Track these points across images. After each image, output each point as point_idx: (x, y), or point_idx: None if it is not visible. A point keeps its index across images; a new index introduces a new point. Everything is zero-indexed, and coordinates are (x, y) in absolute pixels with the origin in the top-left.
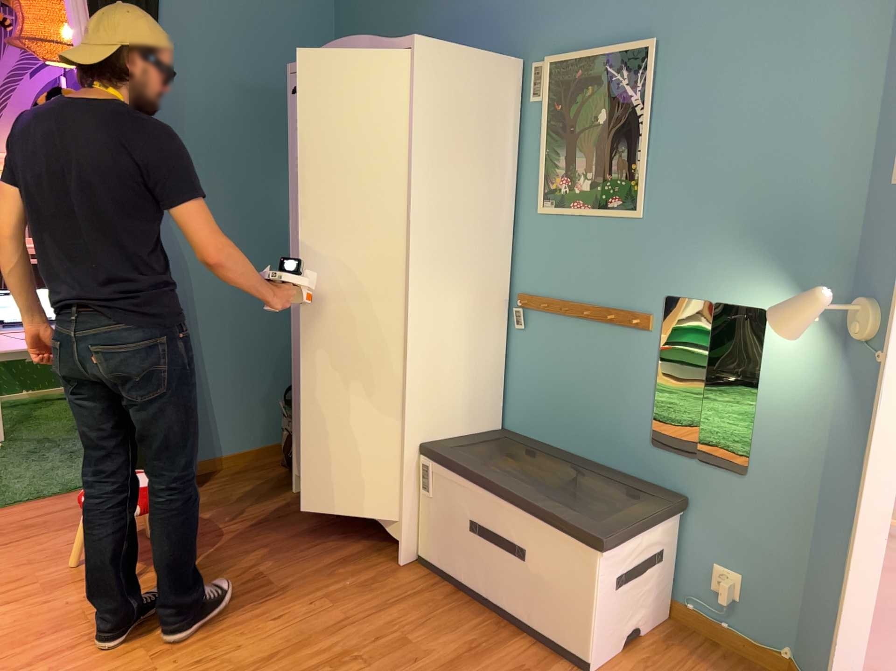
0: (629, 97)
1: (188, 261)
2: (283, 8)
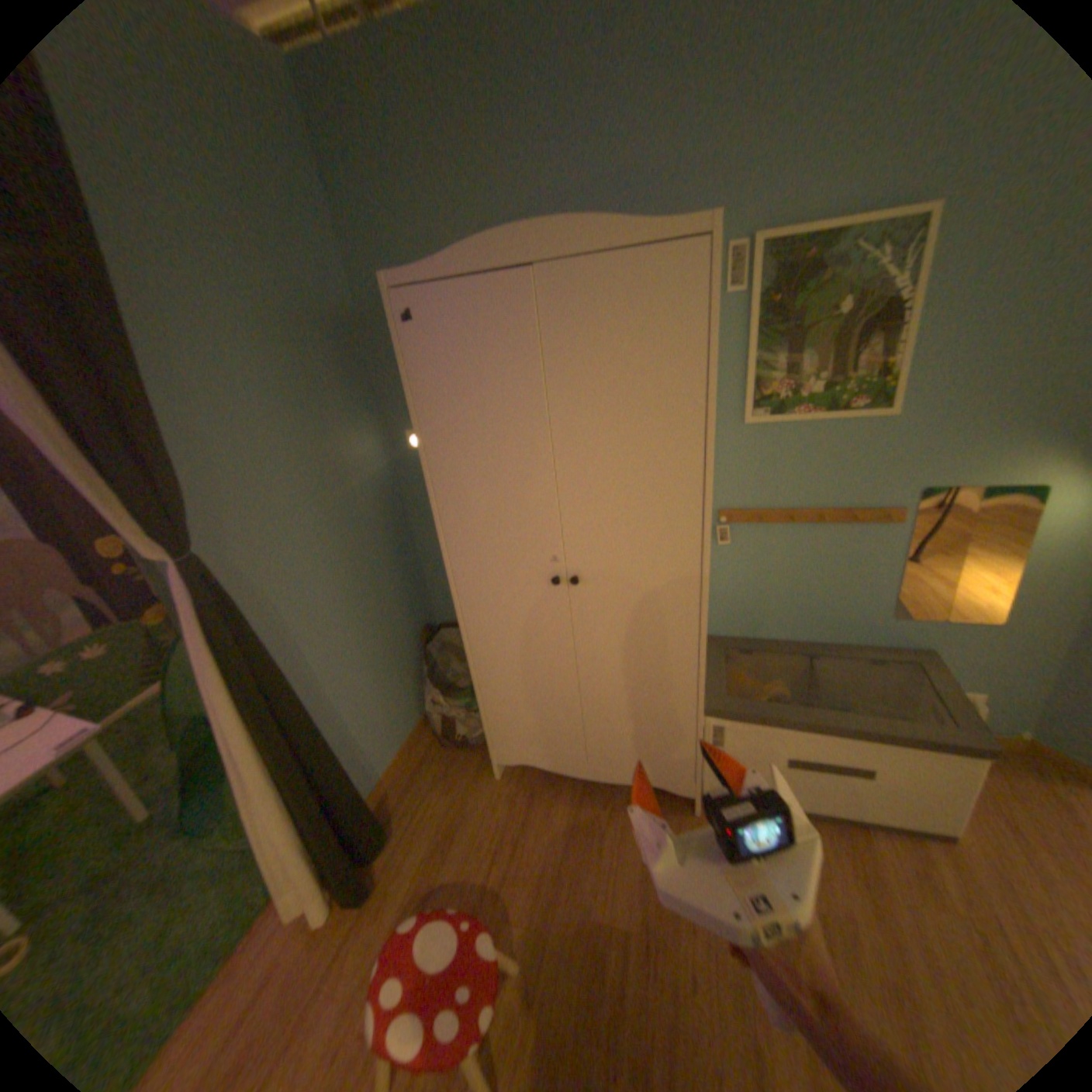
0: (894, 276)
1: (274, 598)
2: (260, 171)
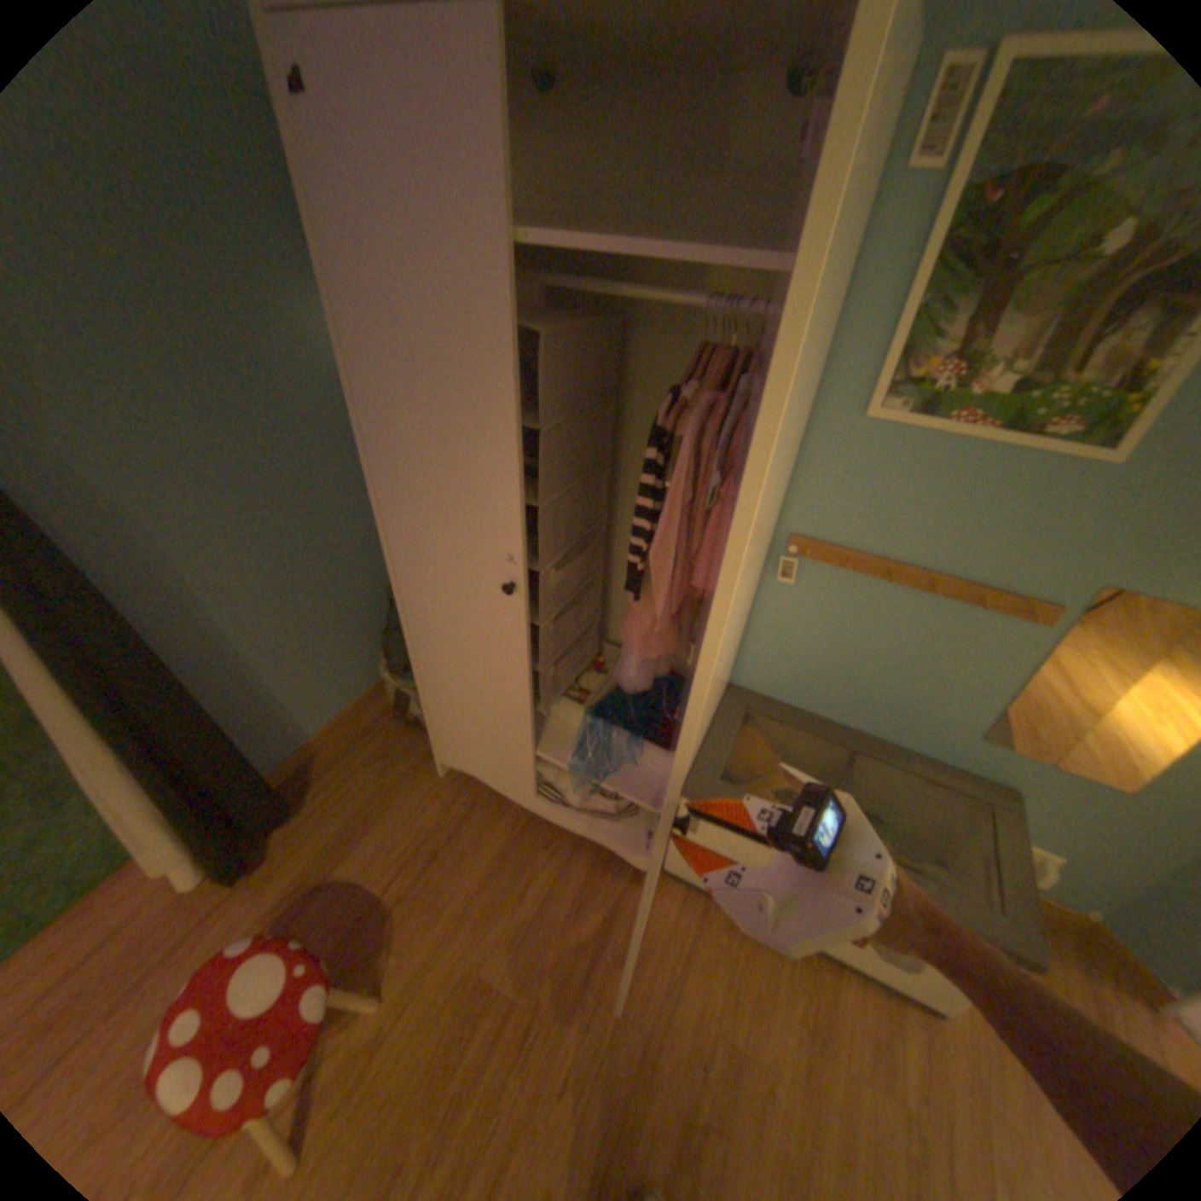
0: None
1: (137, 514)
2: None
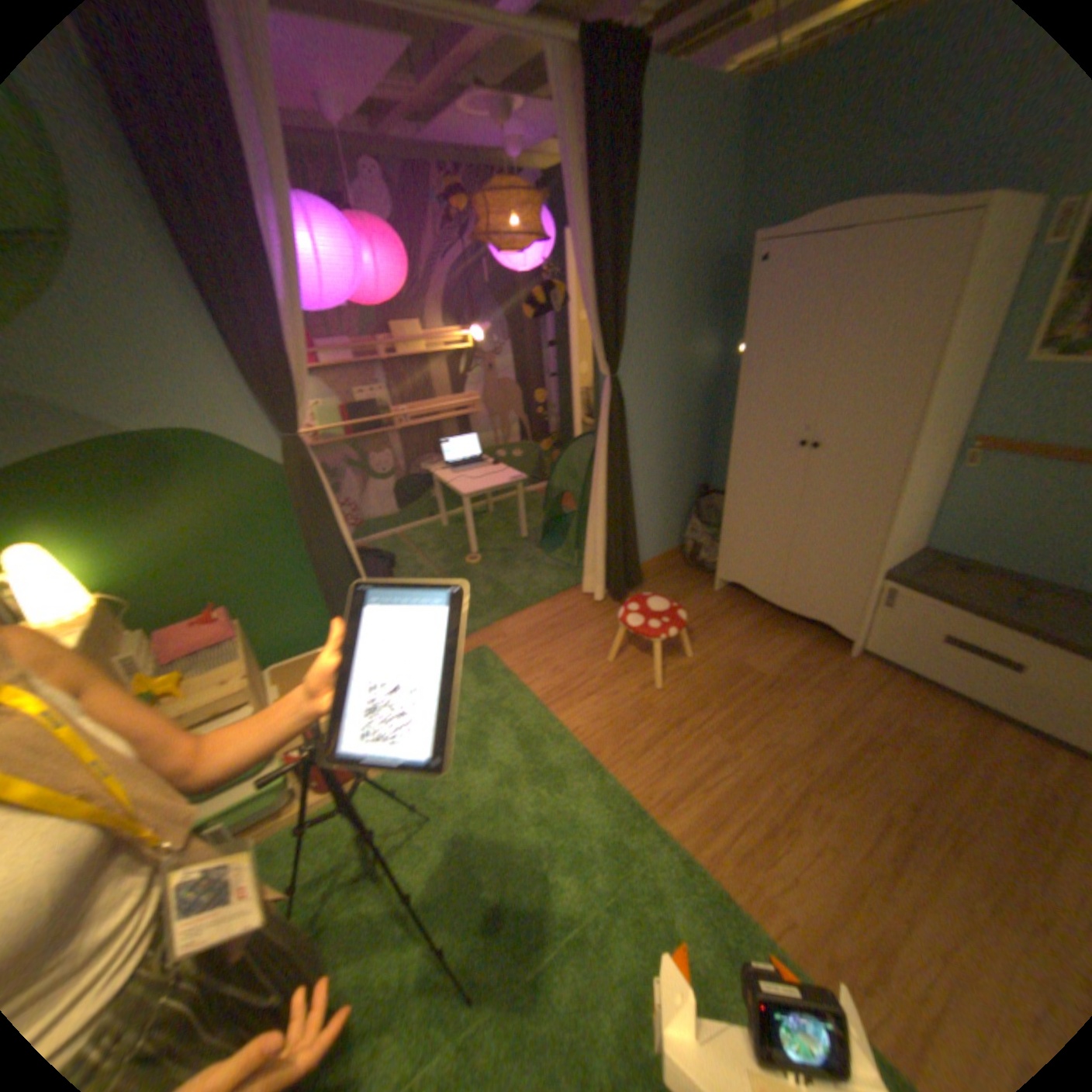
0: None
1: (633, 419)
2: (708, 165)
